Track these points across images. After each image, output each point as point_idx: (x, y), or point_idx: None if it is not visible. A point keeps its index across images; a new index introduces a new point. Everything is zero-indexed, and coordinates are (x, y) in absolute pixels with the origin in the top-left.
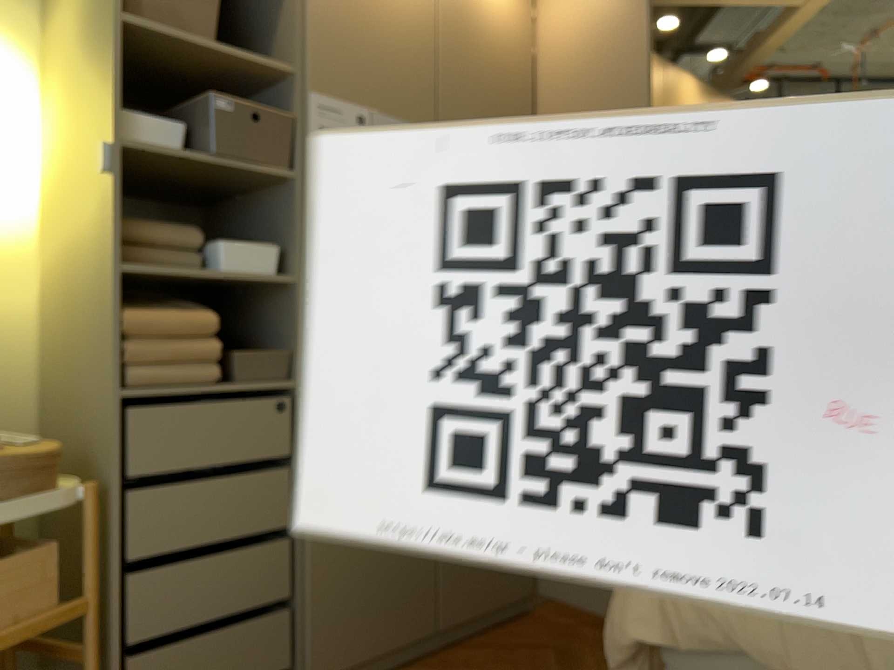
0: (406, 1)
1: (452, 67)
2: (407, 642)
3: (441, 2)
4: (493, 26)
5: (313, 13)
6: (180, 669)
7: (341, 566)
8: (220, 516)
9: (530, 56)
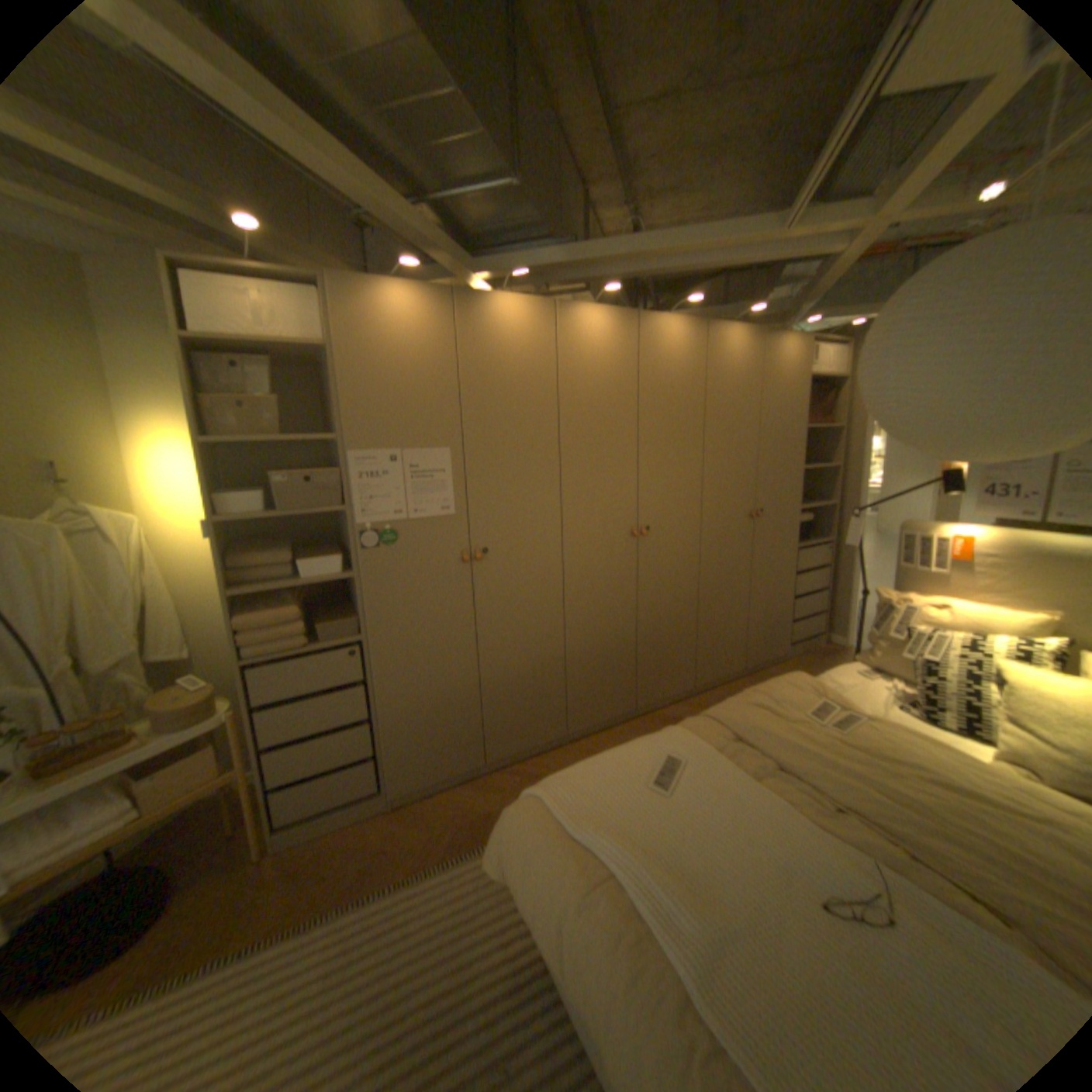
0: (426, 359)
1: (474, 396)
2: (461, 772)
3: (459, 348)
4: (512, 352)
5: (344, 394)
6: (304, 797)
7: (406, 737)
8: (318, 718)
9: (551, 365)
